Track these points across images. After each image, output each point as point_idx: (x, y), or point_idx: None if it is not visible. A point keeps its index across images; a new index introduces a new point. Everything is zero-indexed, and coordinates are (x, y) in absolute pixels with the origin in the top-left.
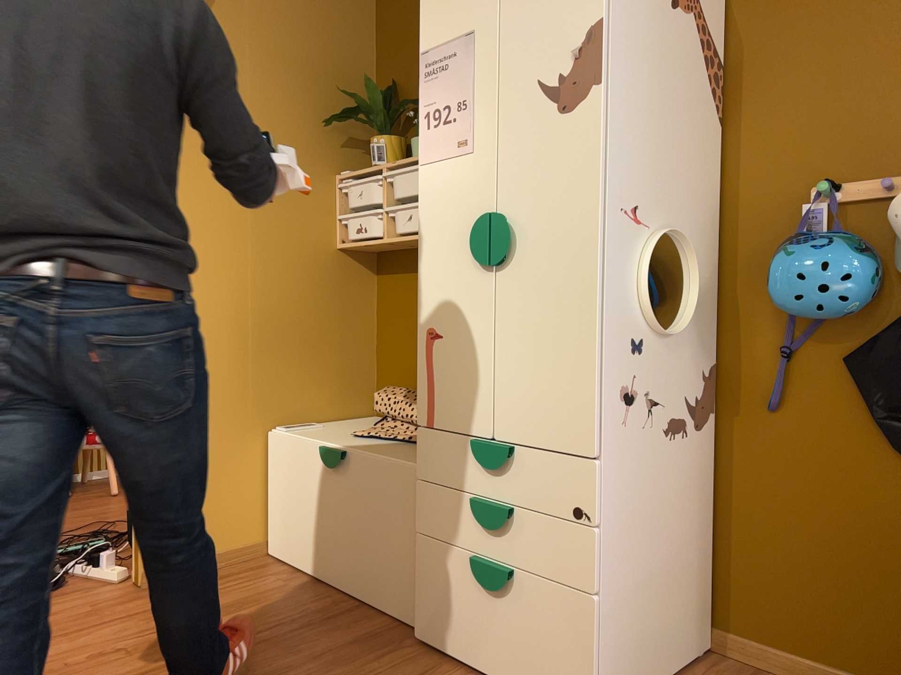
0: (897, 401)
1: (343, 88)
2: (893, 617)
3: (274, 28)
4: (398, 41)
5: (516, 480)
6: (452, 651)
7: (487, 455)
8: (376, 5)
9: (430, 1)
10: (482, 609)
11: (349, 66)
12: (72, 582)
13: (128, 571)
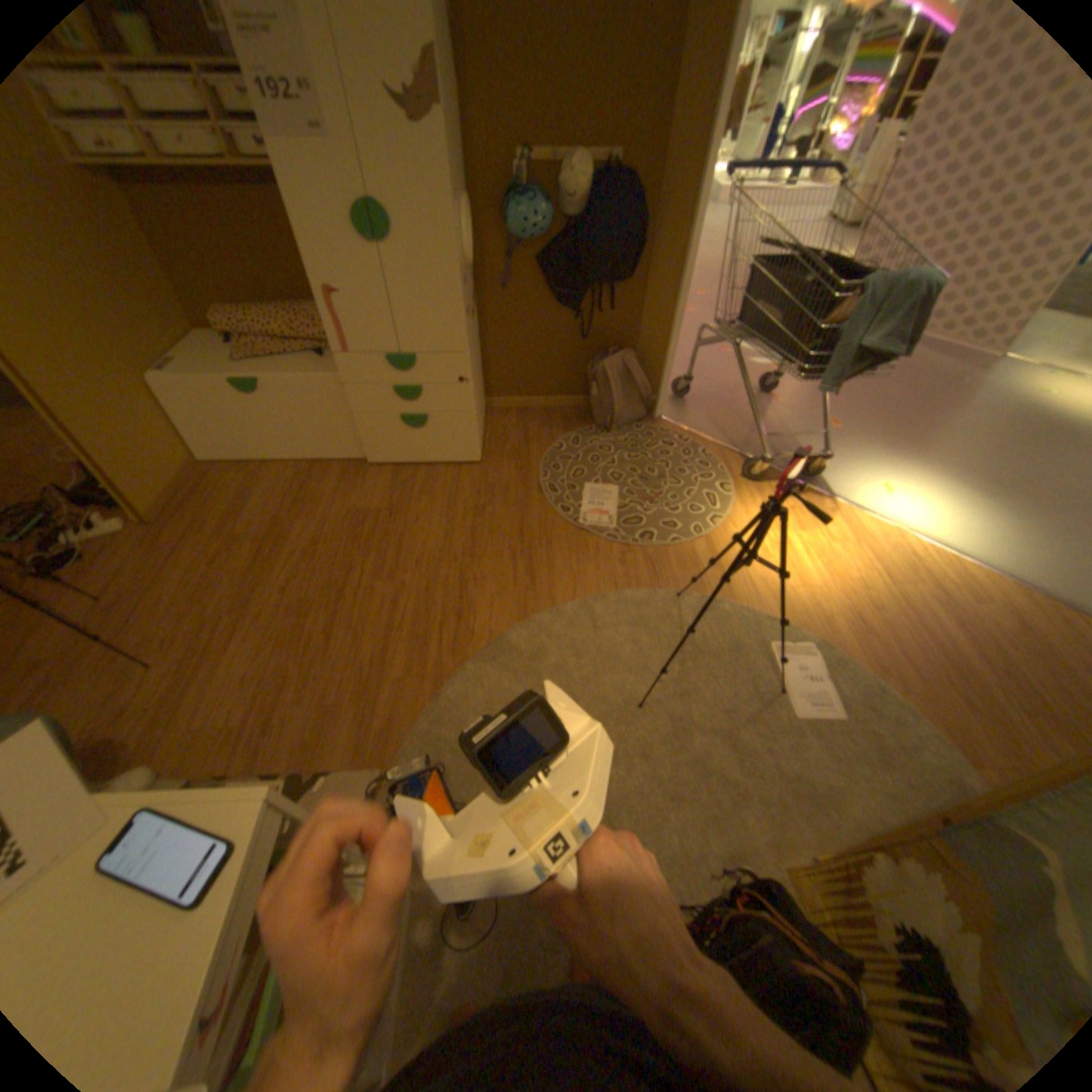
0: (557, 281)
1: None
2: (553, 372)
3: None
4: None
5: (419, 373)
6: (395, 461)
7: (400, 364)
8: None
9: None
10: (410, 437)
11: None
12: (81, 548)
13: (110, 520)
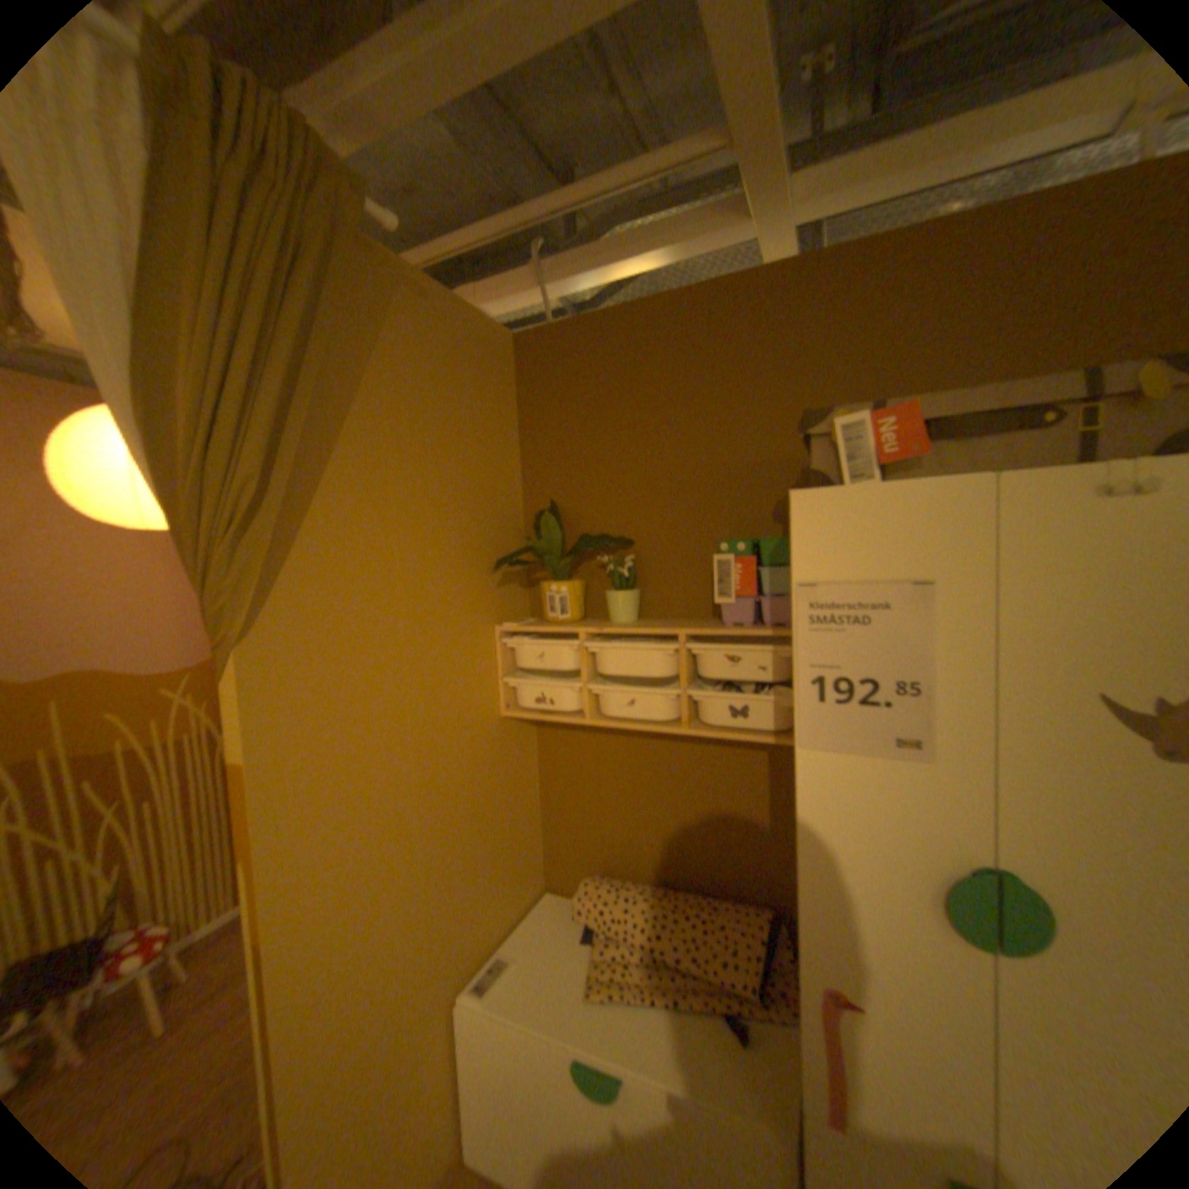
0: None
1: (493, 511)
2: None
3: (418, 447)
4: (556, 452)
5: None
6: None
7: None
8: (516, 399)
9: (820, 505)
10: None
11: (497, 481)
12: None
13: None
